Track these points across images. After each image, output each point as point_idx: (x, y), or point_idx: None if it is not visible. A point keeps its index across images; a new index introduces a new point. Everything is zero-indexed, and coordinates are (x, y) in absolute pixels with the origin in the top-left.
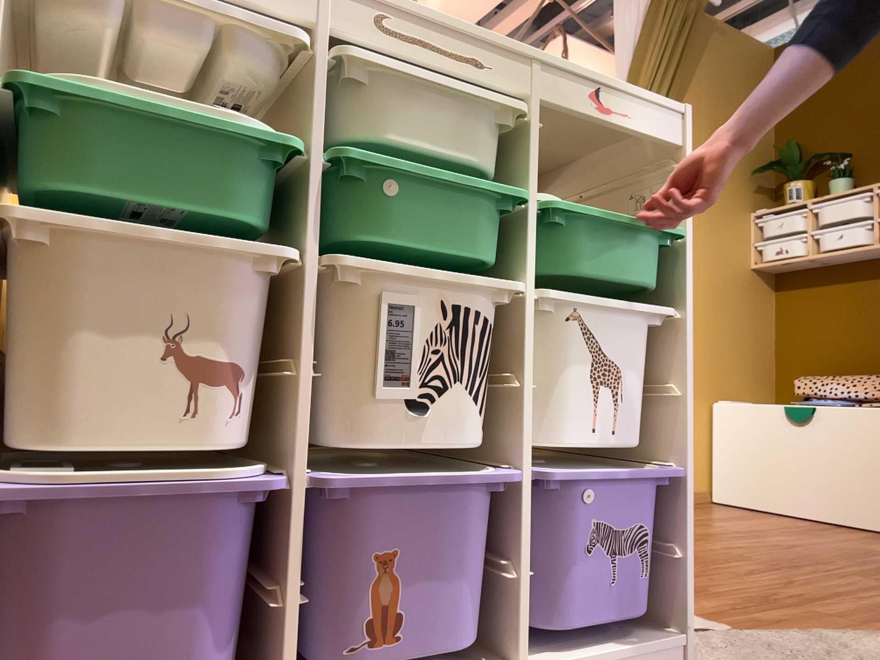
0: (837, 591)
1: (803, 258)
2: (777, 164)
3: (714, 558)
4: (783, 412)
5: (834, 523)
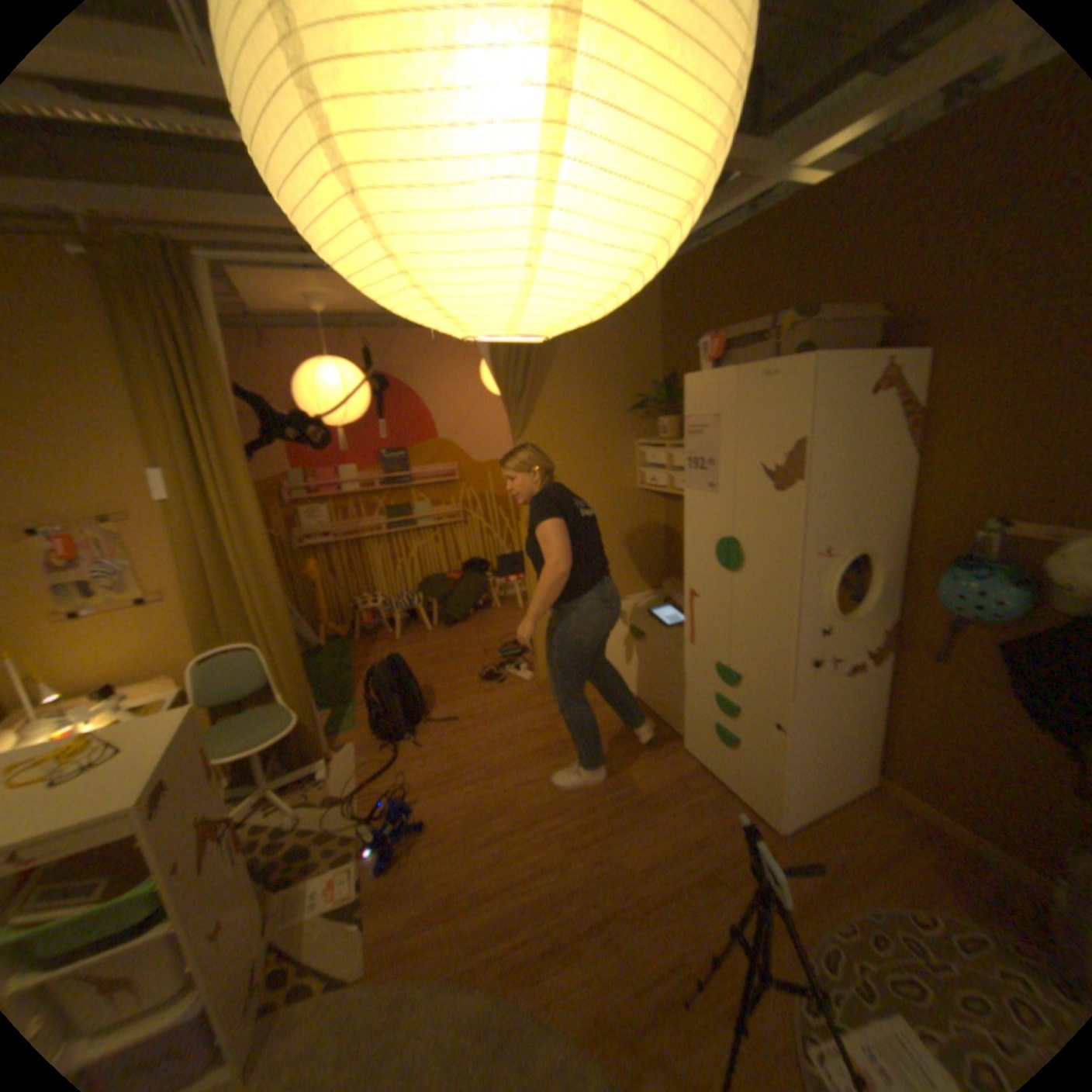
0: (510, 893)
1: (668, 492)
2: (653, 401)
3: (484, 823)
4: (630, 634)
5: (657, 717)
